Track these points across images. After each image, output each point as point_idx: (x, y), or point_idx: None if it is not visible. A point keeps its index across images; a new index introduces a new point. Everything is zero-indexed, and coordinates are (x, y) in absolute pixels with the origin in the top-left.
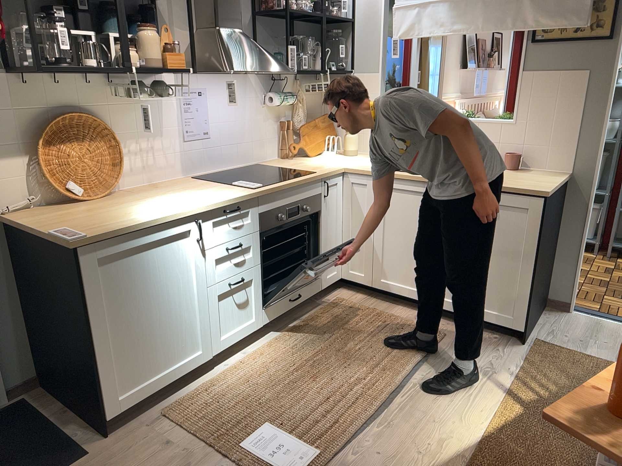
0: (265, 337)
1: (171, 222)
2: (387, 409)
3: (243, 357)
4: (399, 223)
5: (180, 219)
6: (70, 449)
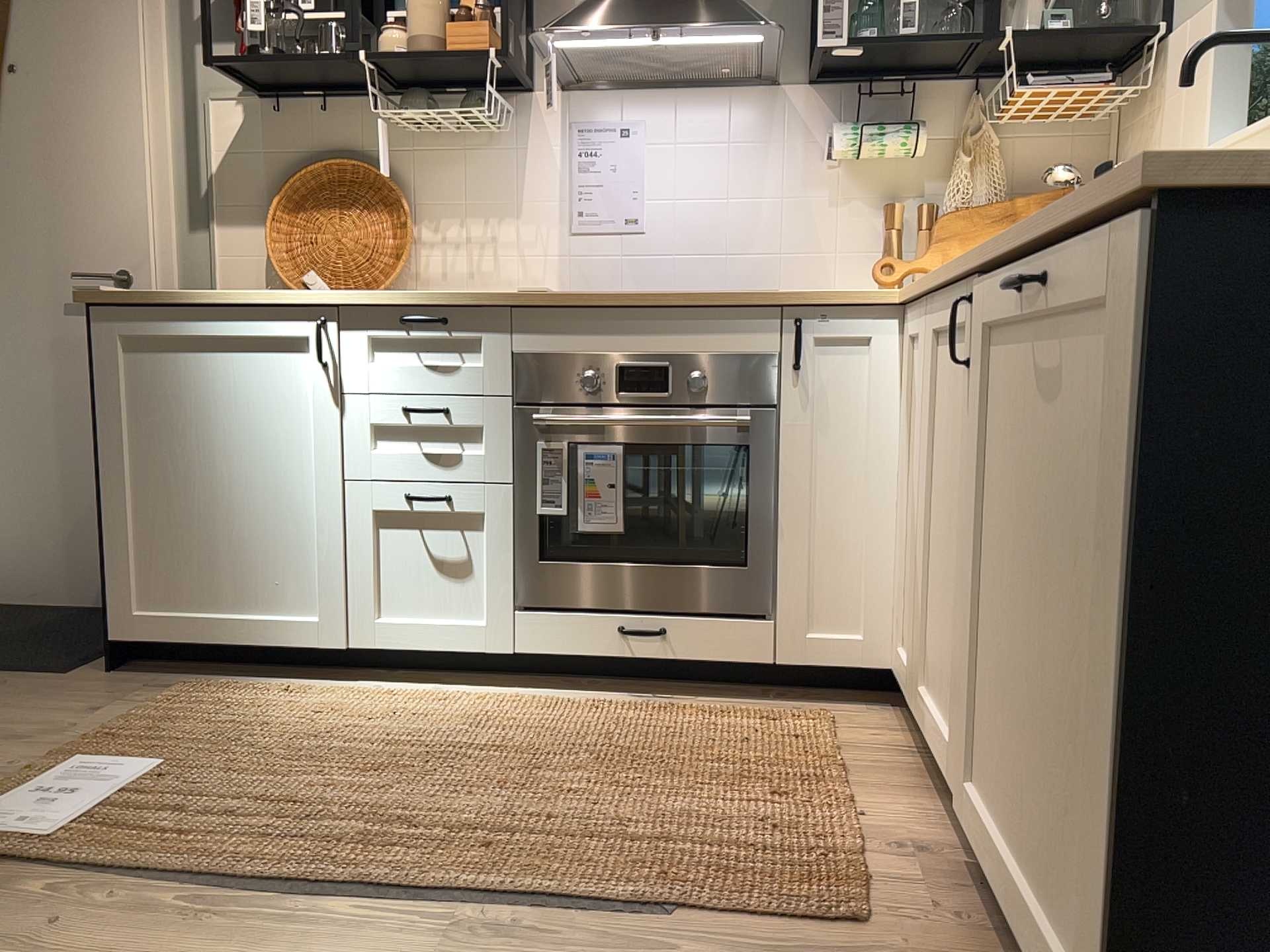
0: (528, 691)
1: (262, 307)
2: (285, 904)
3: (421, 693)
4: (951, 469)
5: (282, 306)
6: (72, 662)
